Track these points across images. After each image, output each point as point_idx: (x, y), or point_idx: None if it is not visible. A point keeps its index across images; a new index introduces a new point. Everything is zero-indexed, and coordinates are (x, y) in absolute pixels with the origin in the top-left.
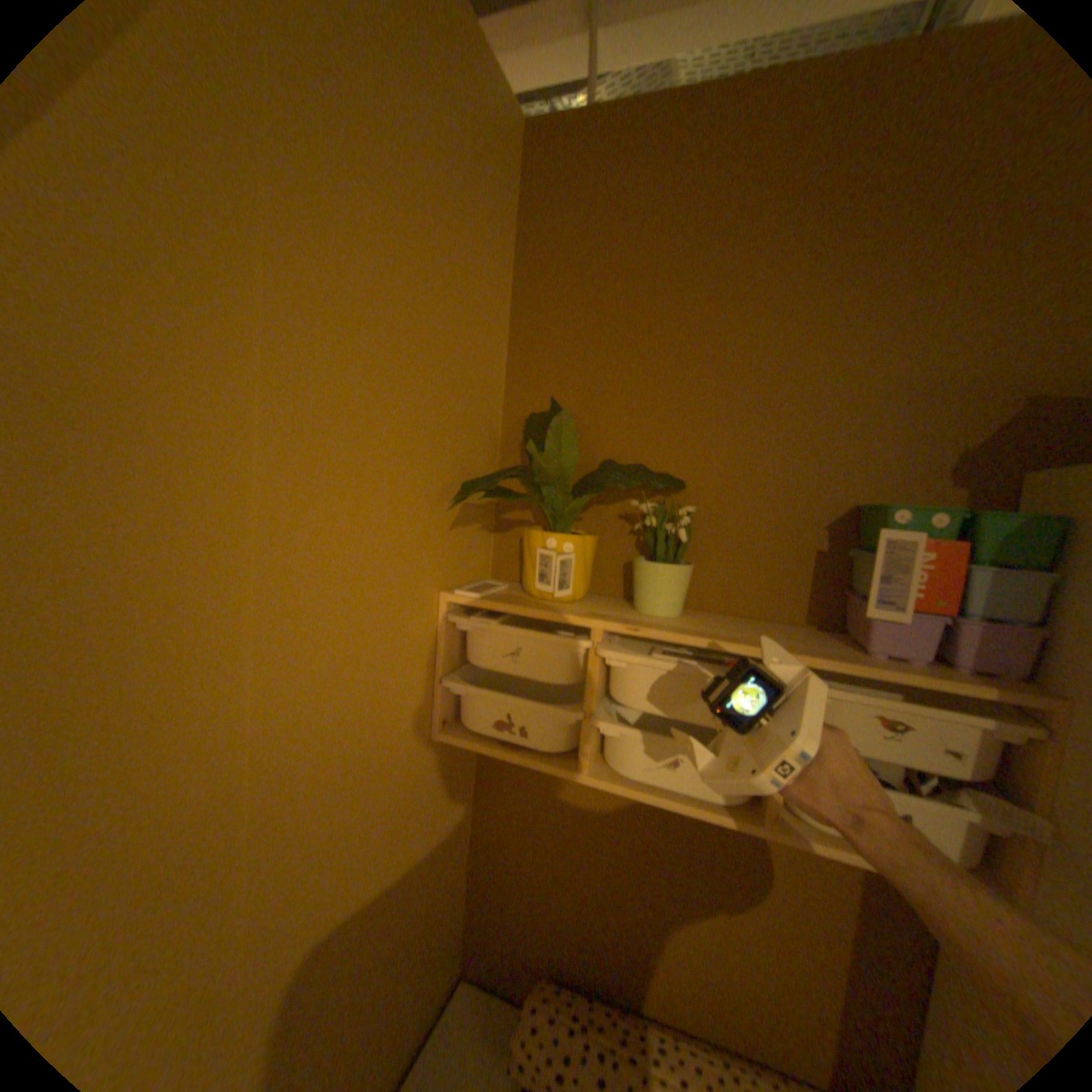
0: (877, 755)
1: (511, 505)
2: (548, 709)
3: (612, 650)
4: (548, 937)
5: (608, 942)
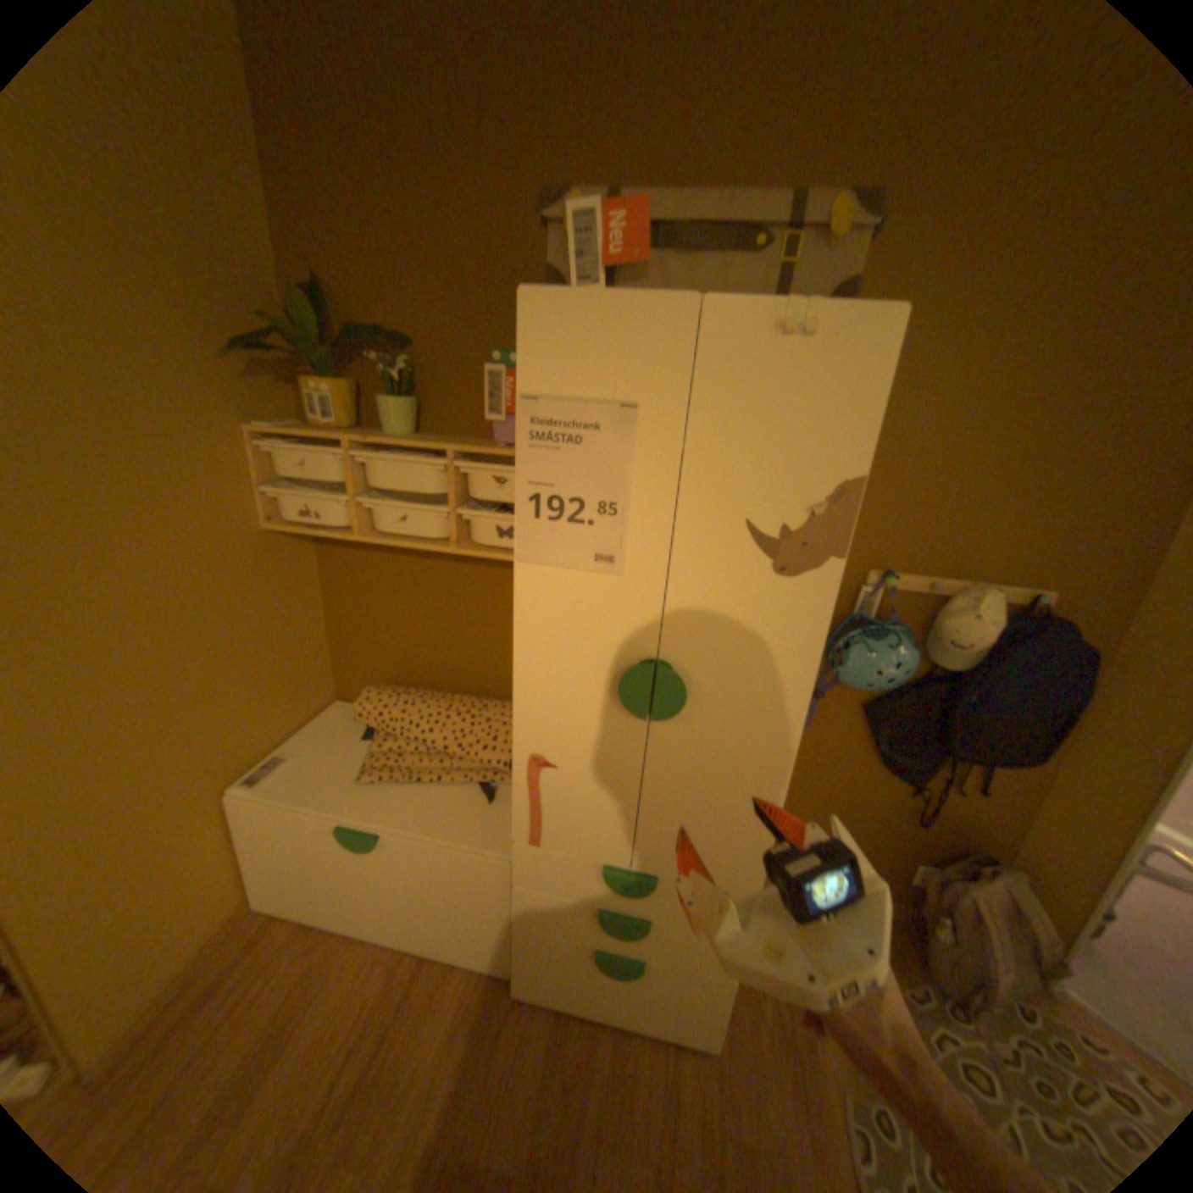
0: (490, 498)
1: (300, 364)
2: (327, 499)
3: (353, 454)
4: (383, 663)
5: (418, 657)
